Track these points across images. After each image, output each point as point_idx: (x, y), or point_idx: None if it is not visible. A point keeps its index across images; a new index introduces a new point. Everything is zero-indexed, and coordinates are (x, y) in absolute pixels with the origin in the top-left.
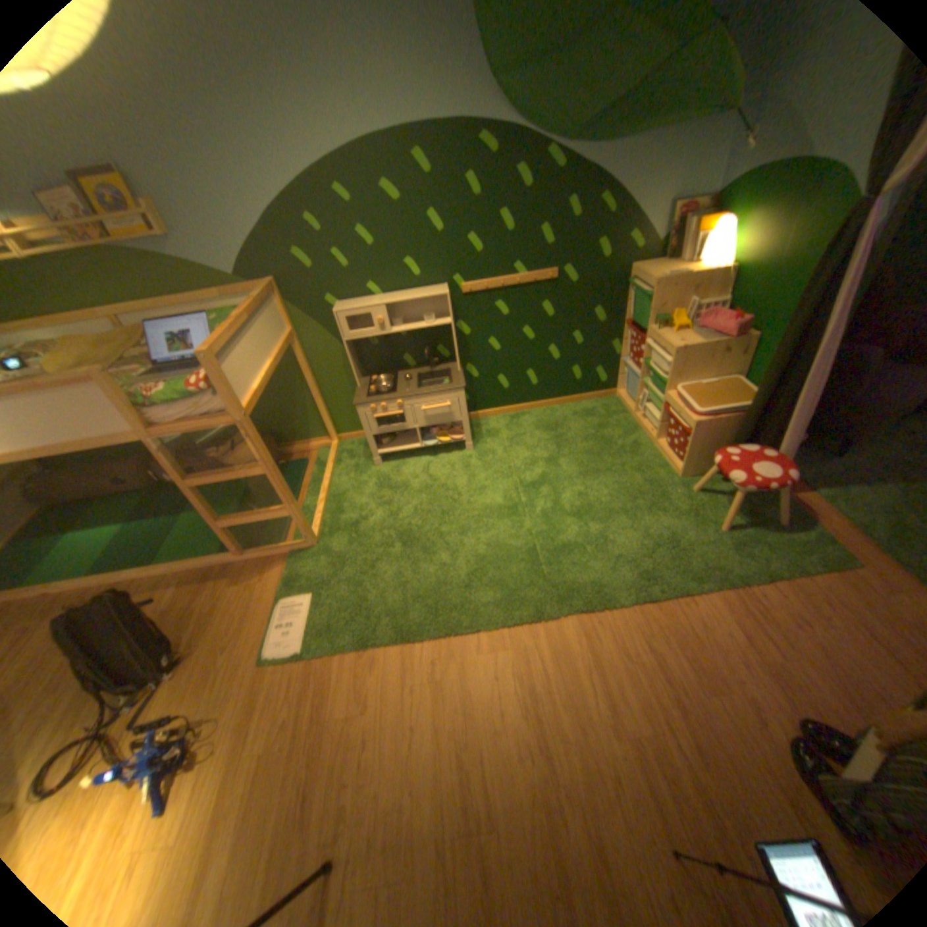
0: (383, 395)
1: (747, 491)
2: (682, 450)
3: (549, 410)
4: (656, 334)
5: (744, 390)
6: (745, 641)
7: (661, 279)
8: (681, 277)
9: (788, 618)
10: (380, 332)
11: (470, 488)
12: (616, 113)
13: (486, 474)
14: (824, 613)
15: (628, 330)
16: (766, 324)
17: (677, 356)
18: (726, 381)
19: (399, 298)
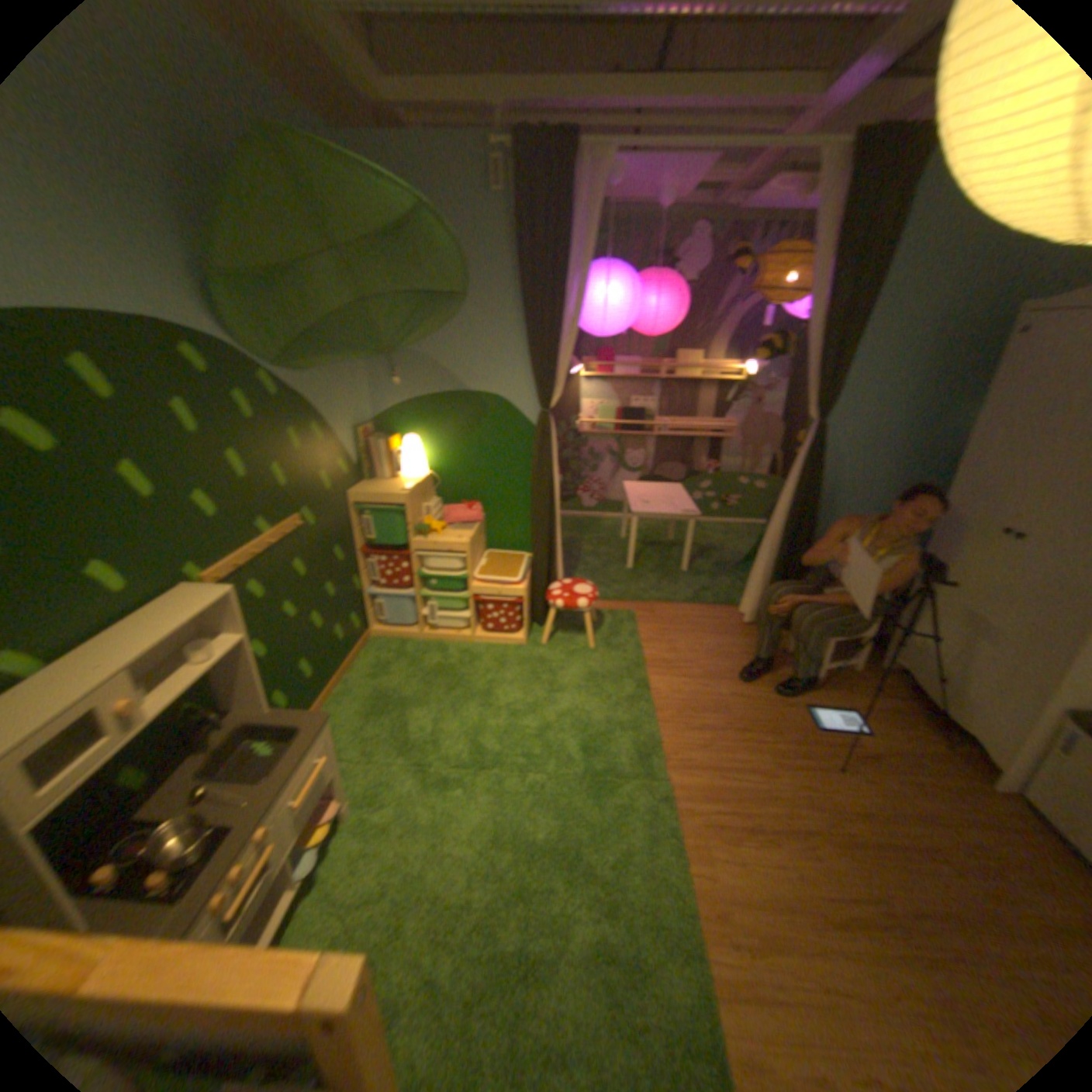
0: (201, 861)
1: (590, 607)
2: (512, 622)
3: (335, 696)
4: (427, 543)
5: (504, 556)
6: (684, 679)
7: (406, 495)
8: (414, 489)
9: (666, 654)
10: (121, 736)
11: (434, 835)
12: (305, 345)
13: (416, 805)
14: (663, 640)
15: (361, 560)
16: (484, 506)
17: (468, 549)
18: (486, 557)
19: (132, 642)
